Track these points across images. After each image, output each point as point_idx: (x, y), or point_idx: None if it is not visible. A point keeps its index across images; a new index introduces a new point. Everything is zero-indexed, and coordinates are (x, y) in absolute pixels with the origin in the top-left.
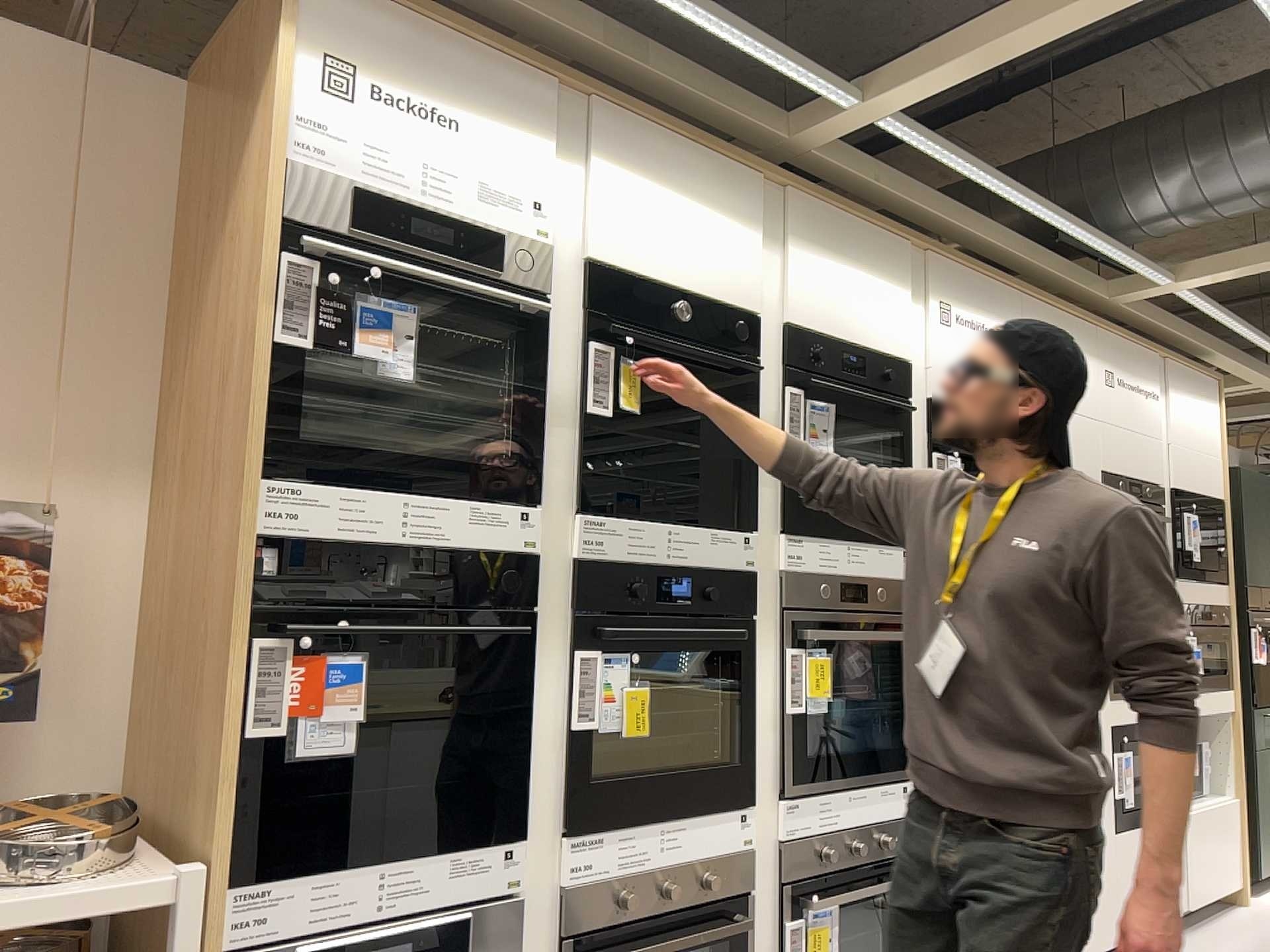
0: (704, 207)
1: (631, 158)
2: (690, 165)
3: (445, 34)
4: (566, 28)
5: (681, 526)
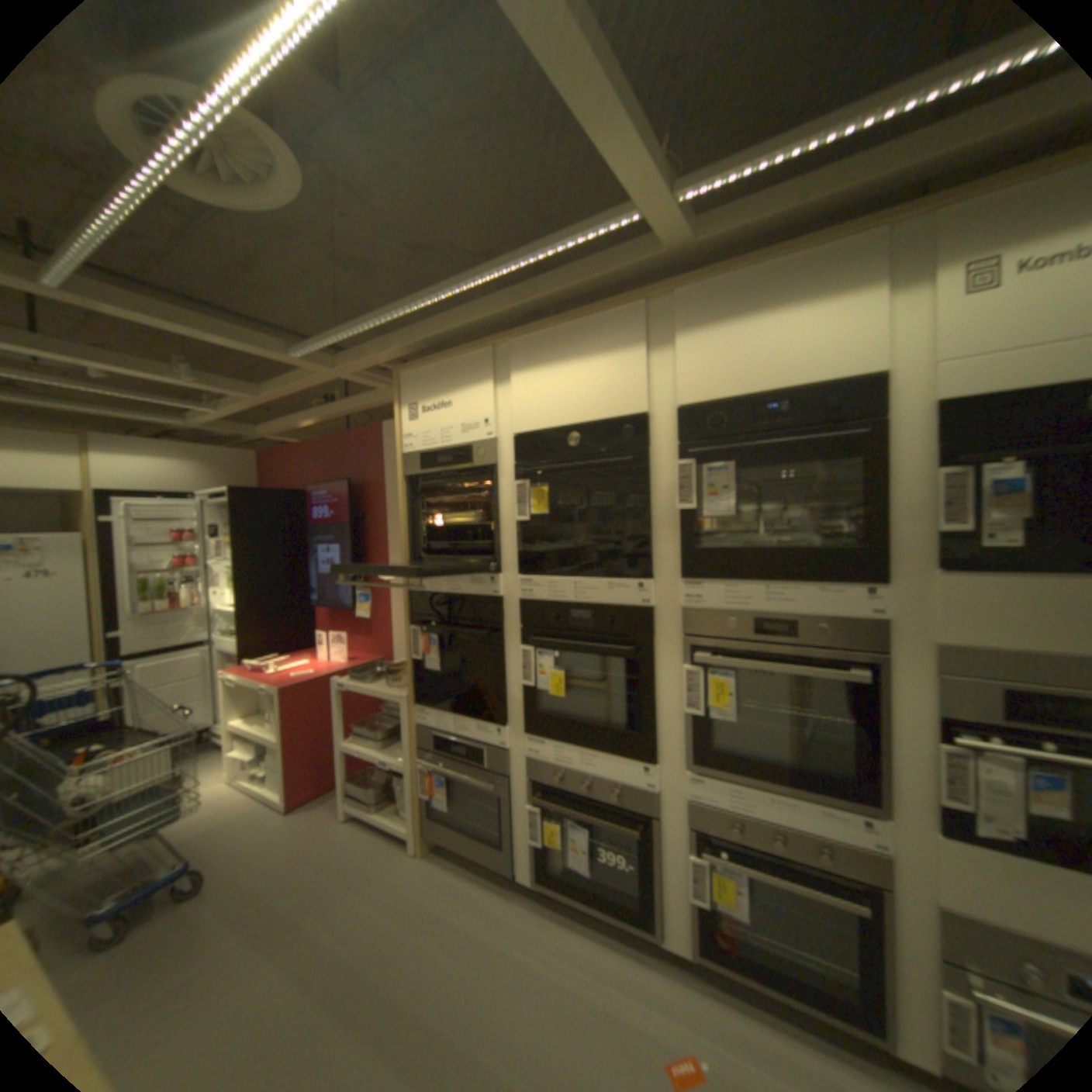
0: (589, 353)
1: (530, 356)
2: (574, 330)
3: (433, 361)
4: (484, 308)
5: (582, 581)
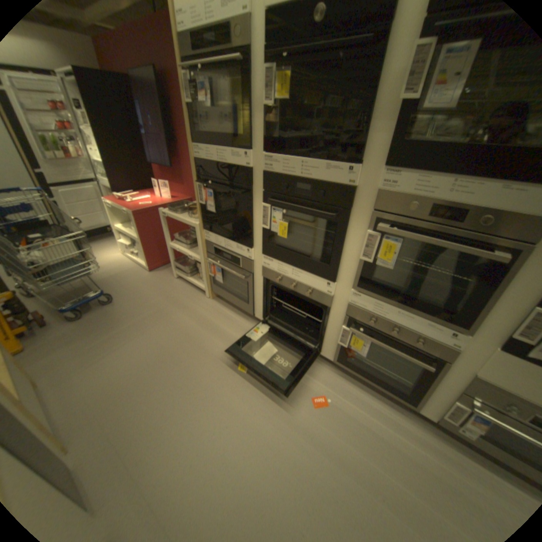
0: None
1: None
2: None
3: None
4: None
5: (309, 160)
